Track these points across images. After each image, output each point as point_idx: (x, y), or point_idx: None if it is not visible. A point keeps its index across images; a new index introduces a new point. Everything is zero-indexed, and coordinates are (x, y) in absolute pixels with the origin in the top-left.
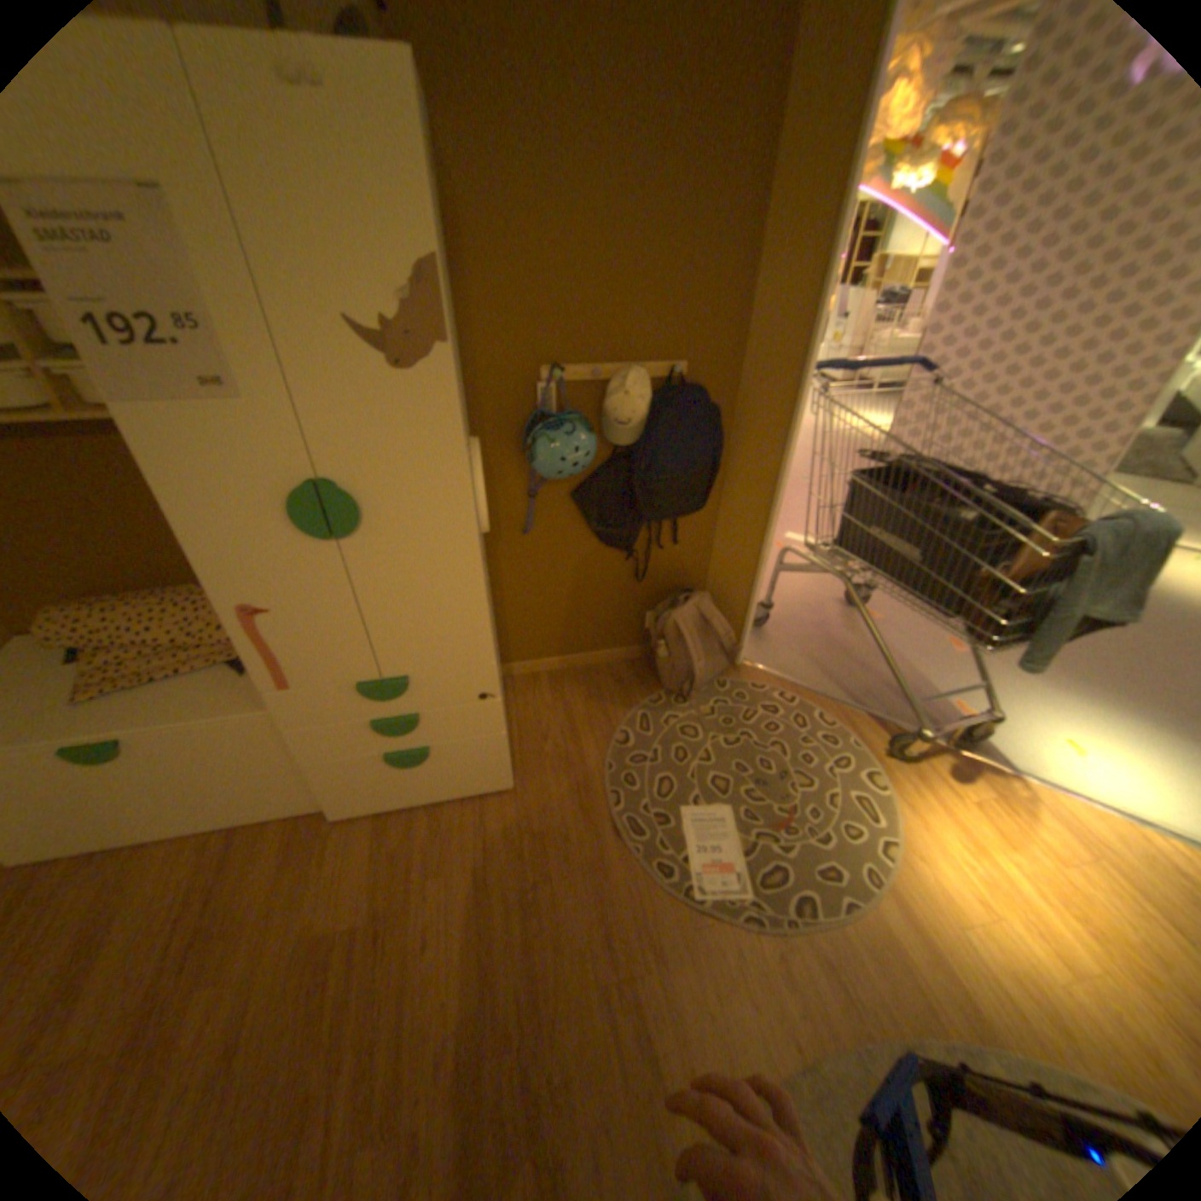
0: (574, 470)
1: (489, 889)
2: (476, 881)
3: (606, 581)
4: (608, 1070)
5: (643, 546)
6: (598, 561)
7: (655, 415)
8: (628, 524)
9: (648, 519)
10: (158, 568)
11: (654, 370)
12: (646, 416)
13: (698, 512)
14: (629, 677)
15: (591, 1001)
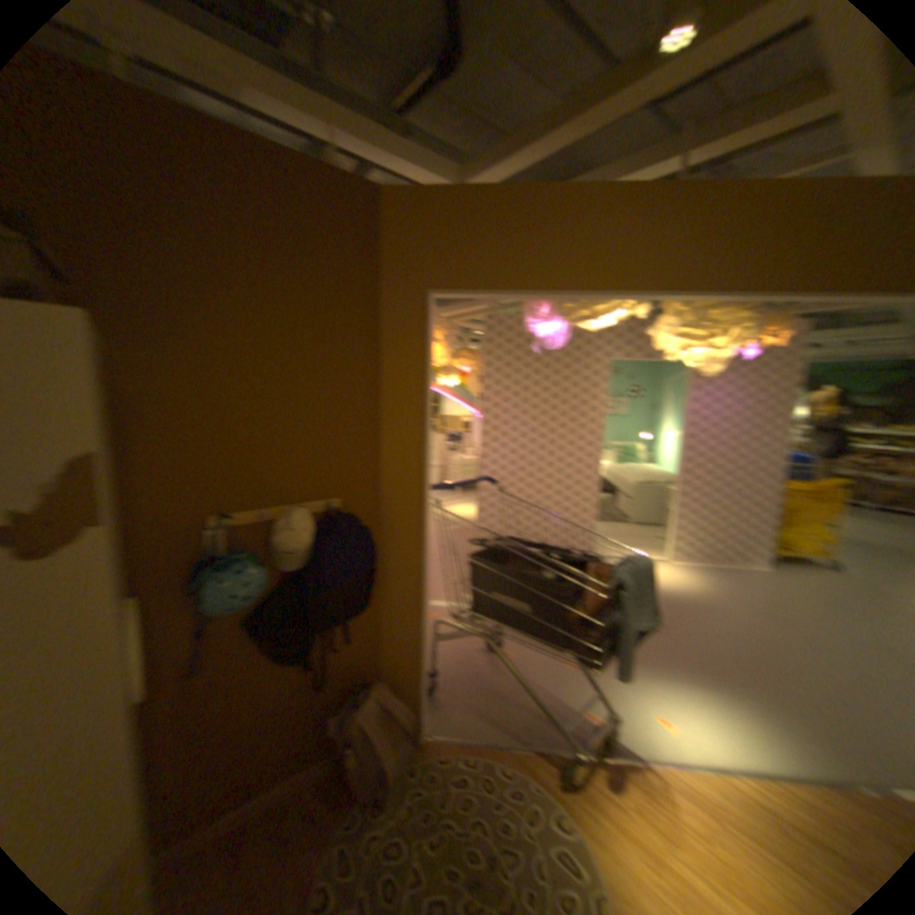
0: (241, 603)
1: None
2: None
3: (281, 701)
4: None
5: (315, 654)
6: (271, 682)
7: (316, 541)
8: (299, 637)
9: (319, 629)
10: None
11: (310, 506)
12: (308, 543)
13: (361, 610)
14: (316, 805)
15: None
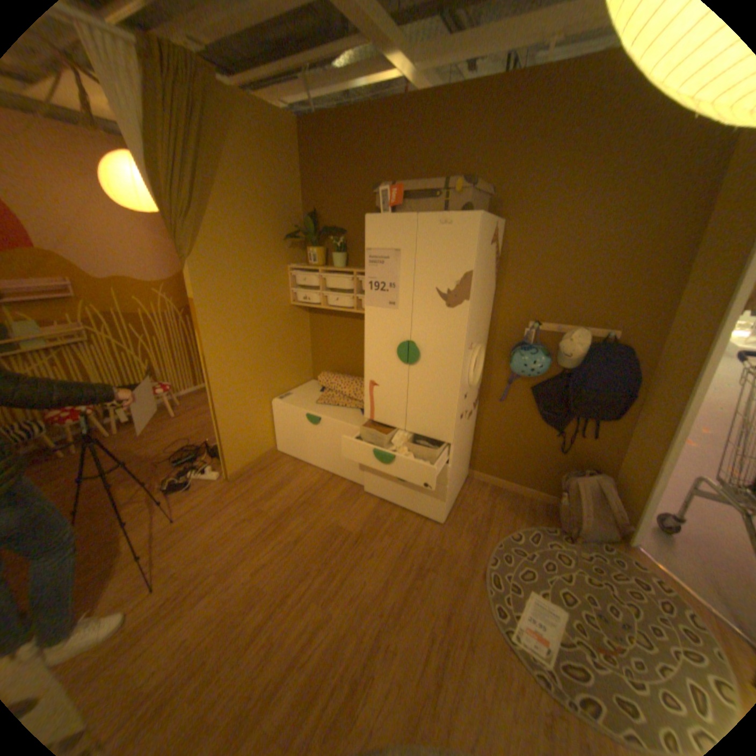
0: (531, 373)
1: (408, 557)
2: (404, 550)
3: (543, 445)
4: (416, 668)
5: (572, 432)
6: (540, 431)
7: (590, 355)
8: (563, 414)
9: (575, 414)
10: (357, 370)
11: (597, 332)
12: (584, 355)
13: (618, 423)
14: (542, 512)
15: (425, 635)
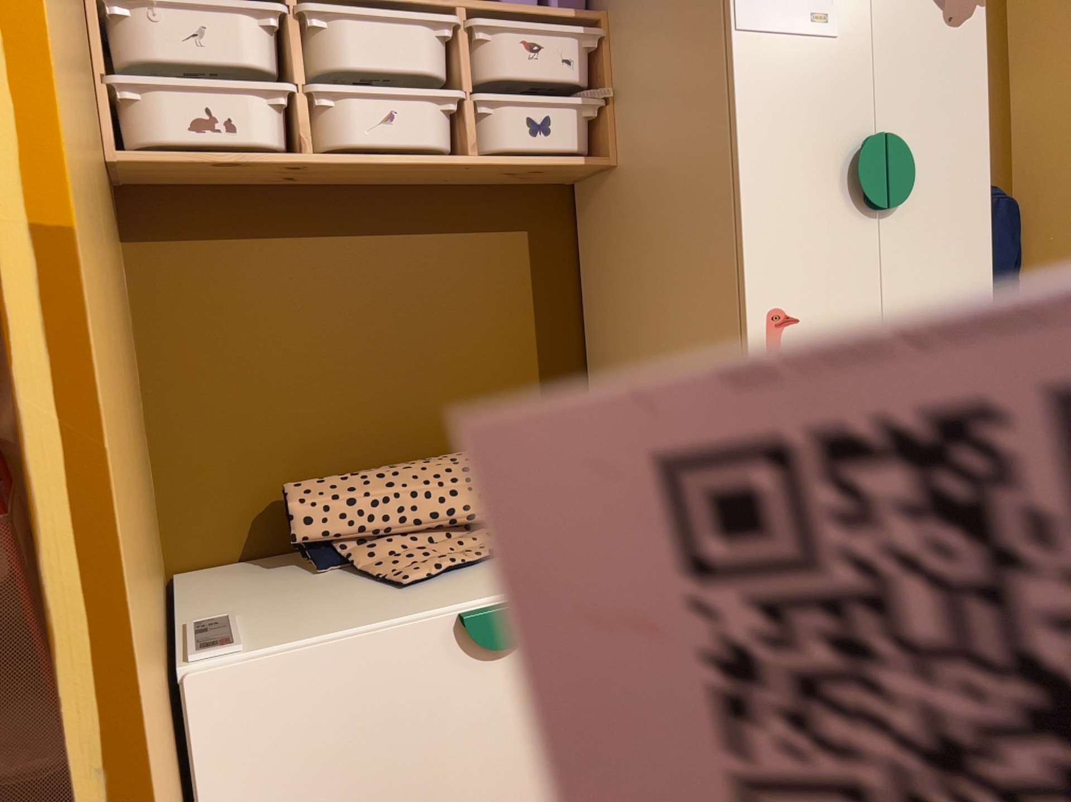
0: None
1: None
2: None
3: None
4: None
5: None
6: None
7: None
8: None
9: None
10: (412, 436)
11: None
12: None
13: None
14: None
15: None
